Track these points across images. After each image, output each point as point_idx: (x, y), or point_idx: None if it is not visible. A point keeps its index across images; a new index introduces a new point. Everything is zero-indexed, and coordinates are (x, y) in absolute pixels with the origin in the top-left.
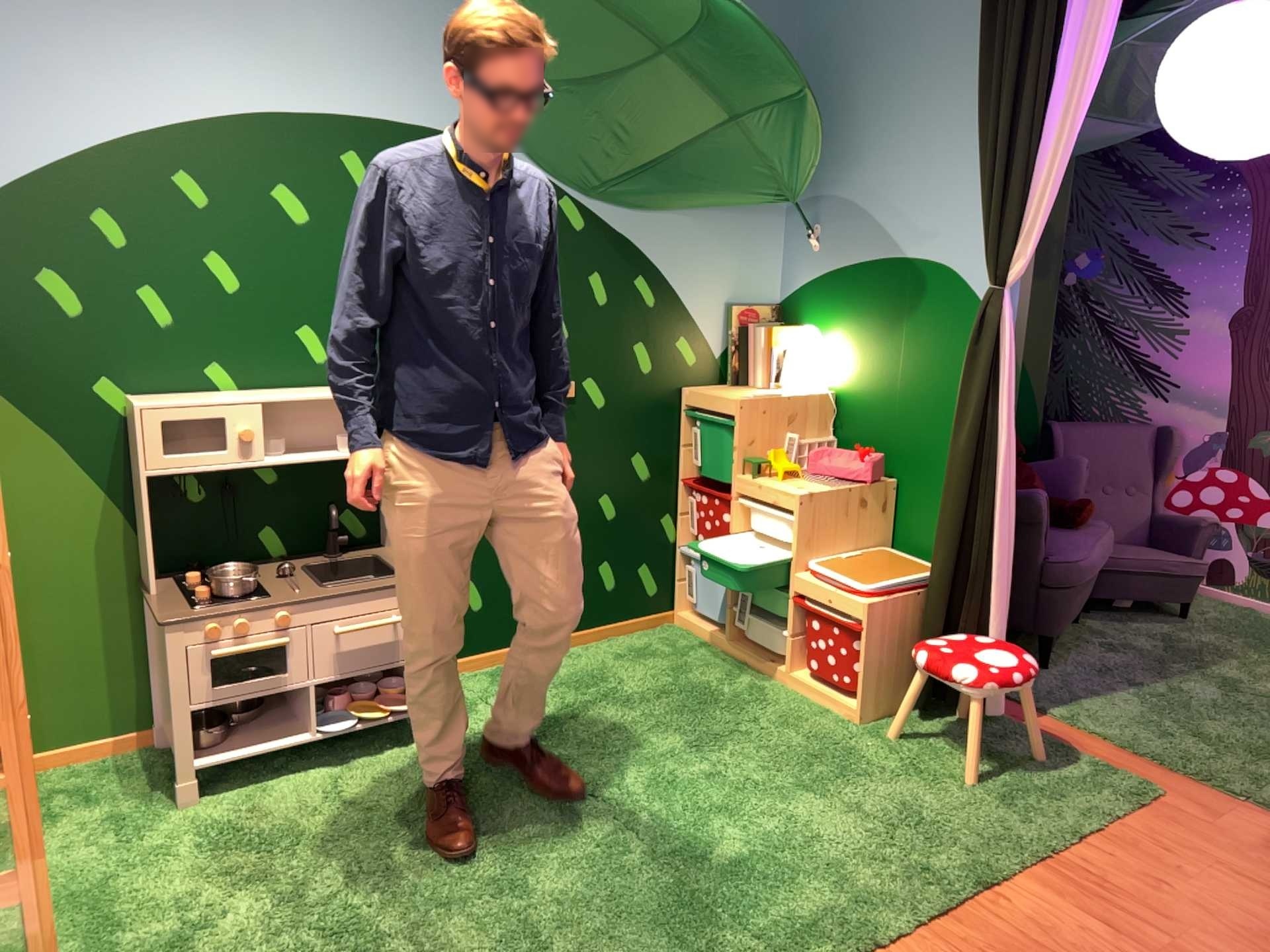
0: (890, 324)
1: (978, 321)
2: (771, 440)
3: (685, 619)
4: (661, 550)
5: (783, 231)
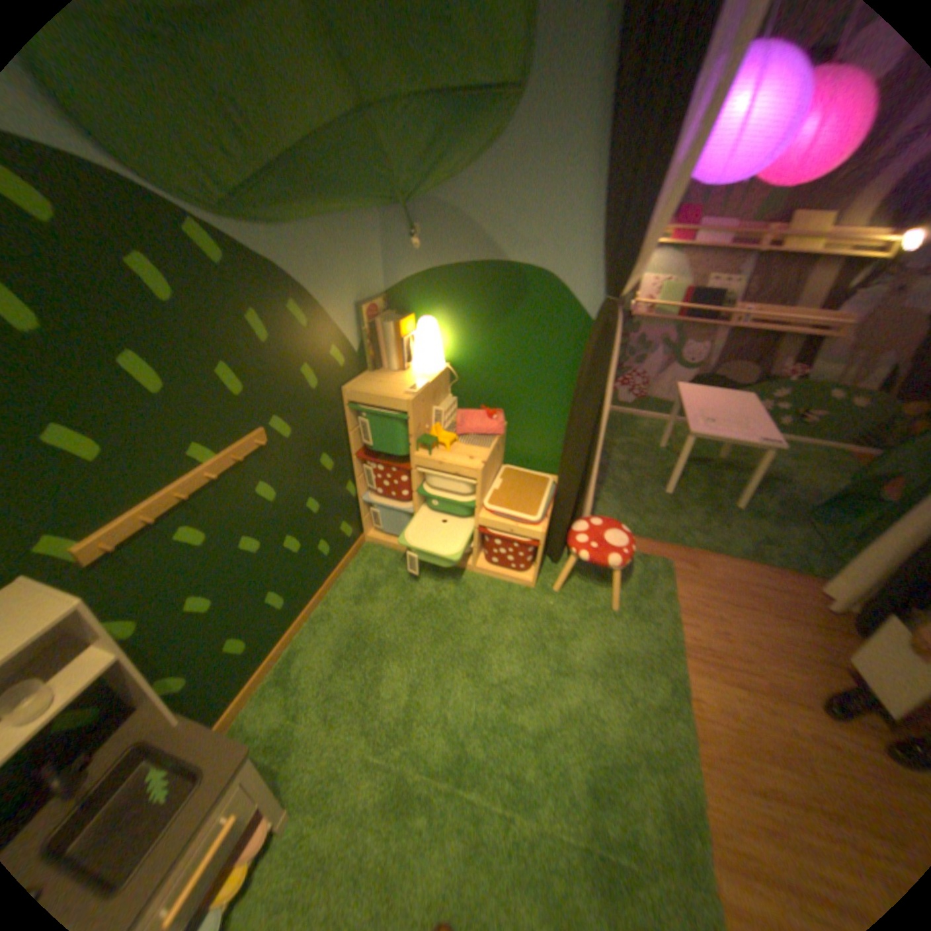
0: (495, 316)
1: (602, 329)
2: (426, 419)
3: (373, 537)
4: (349, 506)
5: (379, 229)
